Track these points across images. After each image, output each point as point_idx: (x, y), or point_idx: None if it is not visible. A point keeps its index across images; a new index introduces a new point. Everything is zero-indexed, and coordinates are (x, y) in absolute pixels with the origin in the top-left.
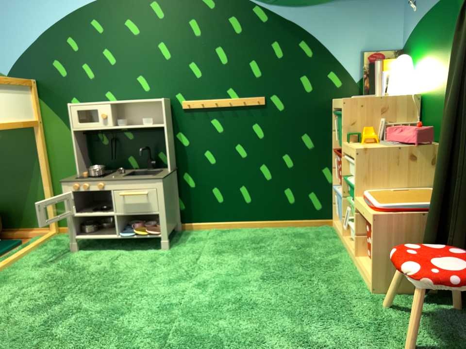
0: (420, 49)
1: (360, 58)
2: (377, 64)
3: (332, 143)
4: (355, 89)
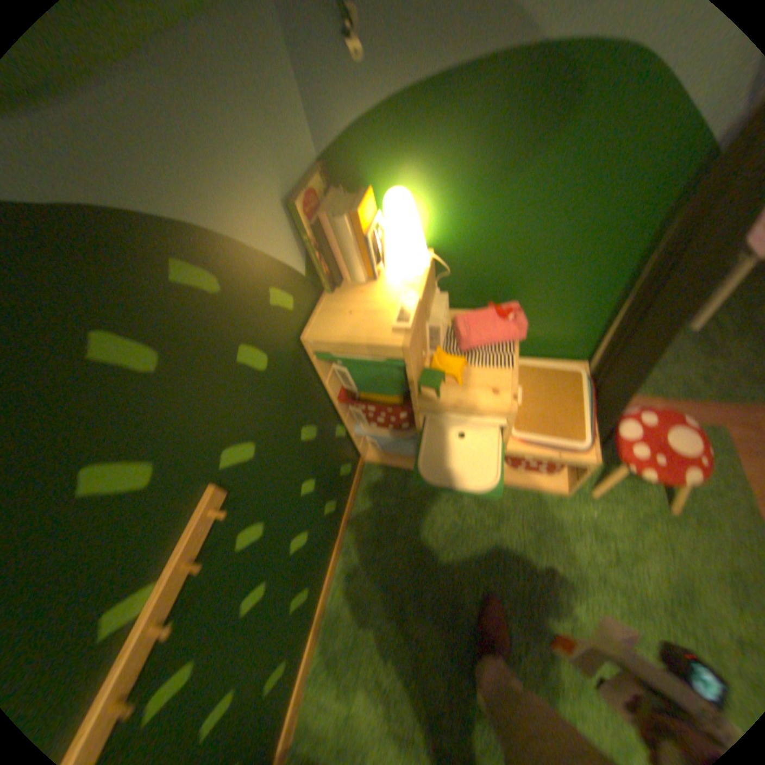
0: (407, 167)
1: (291, 219)
2: (345, 223)
3: (330, 396)
4: (311, 290)
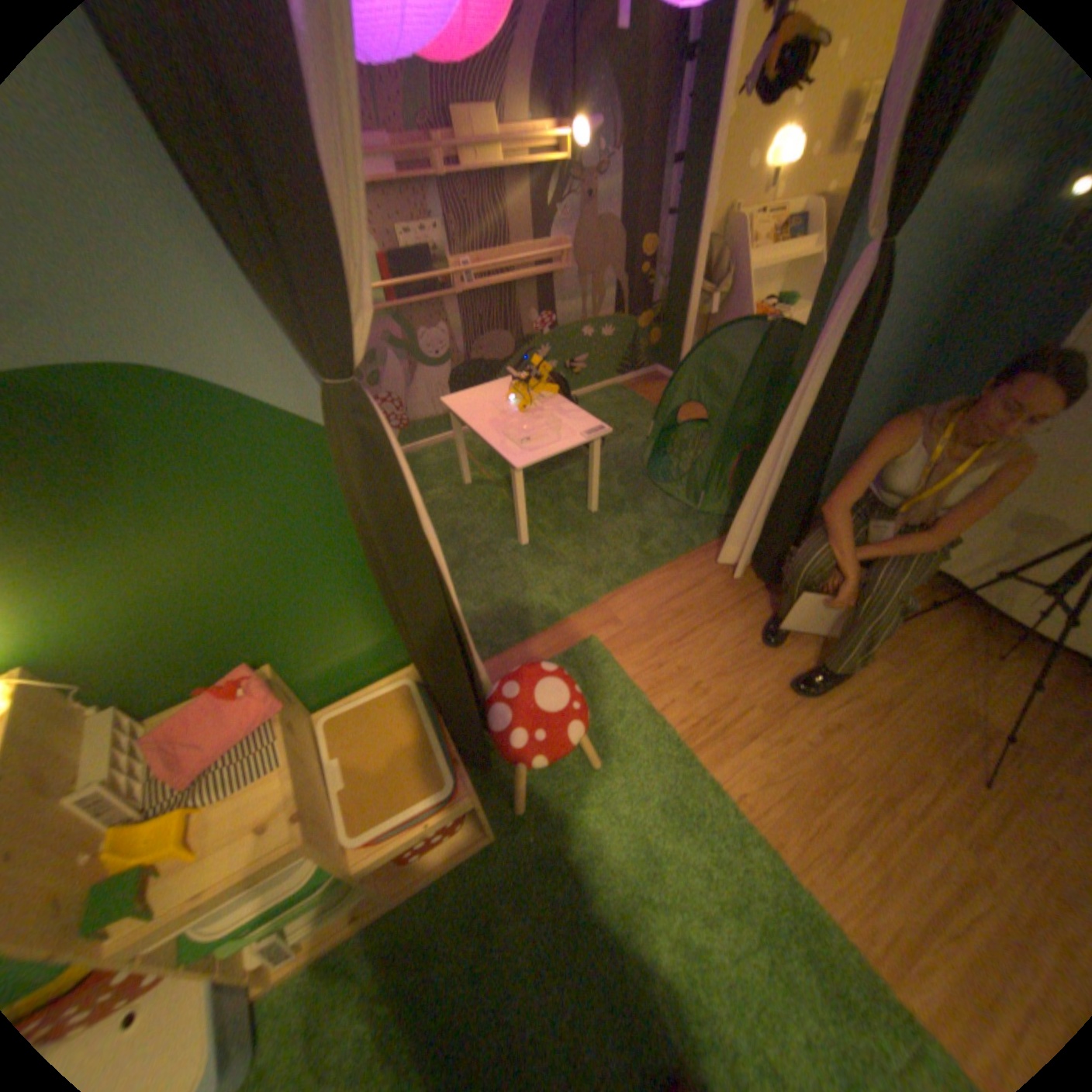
0: None
1: None
2: None
3: None
4: None
